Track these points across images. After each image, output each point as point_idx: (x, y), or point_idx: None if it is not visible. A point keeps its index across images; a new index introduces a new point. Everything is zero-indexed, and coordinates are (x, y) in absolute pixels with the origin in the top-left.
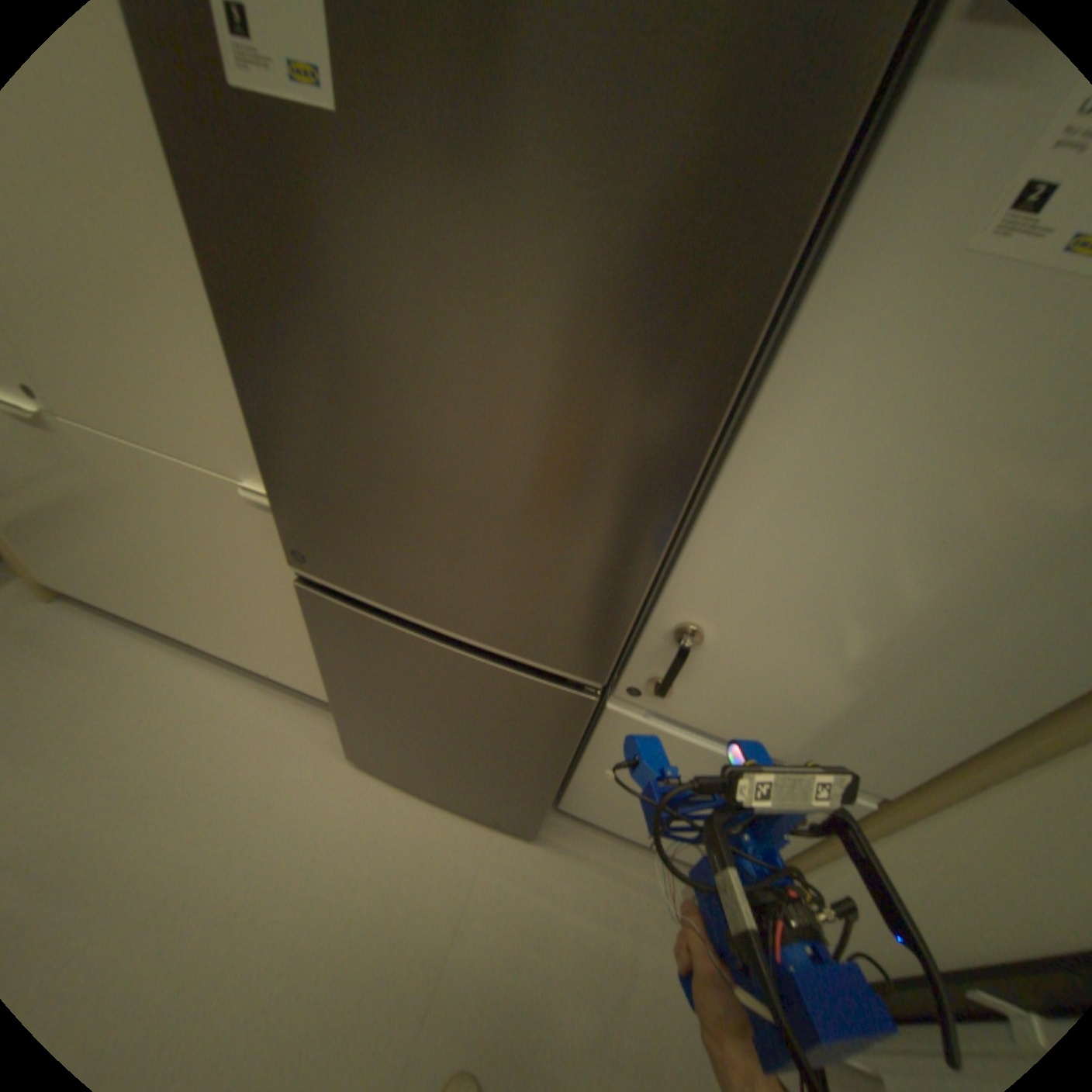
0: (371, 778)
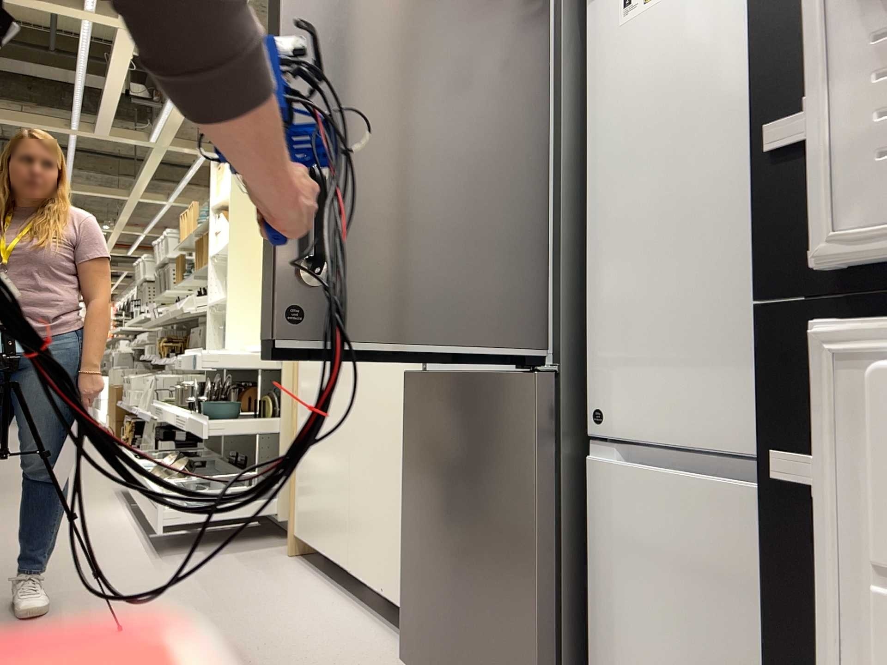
0: None
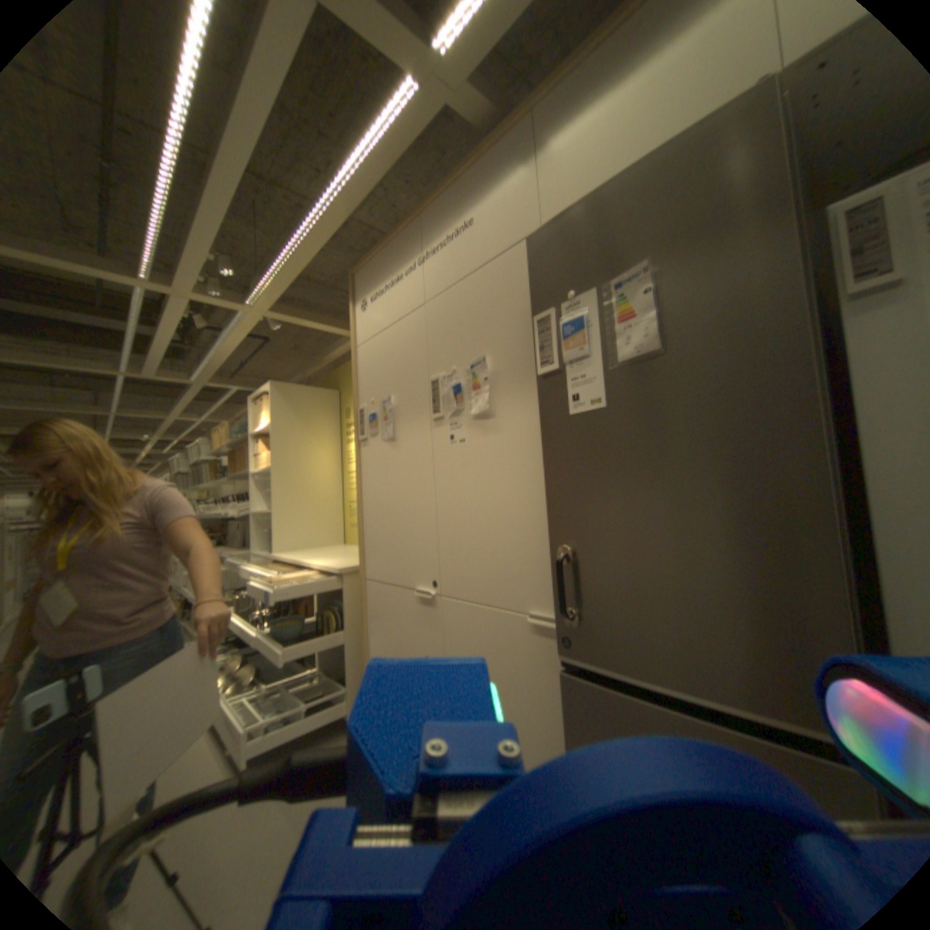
0: None
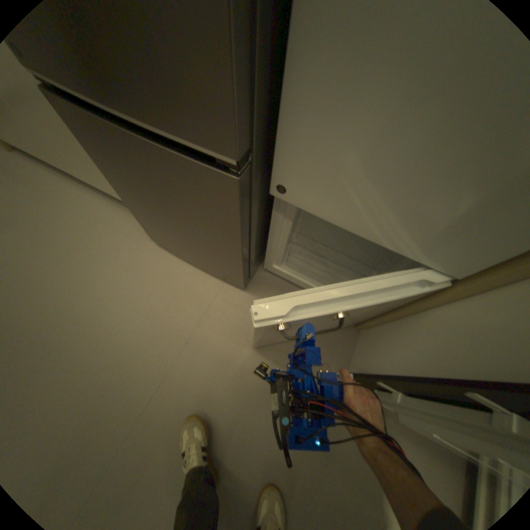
0: (166, 251)
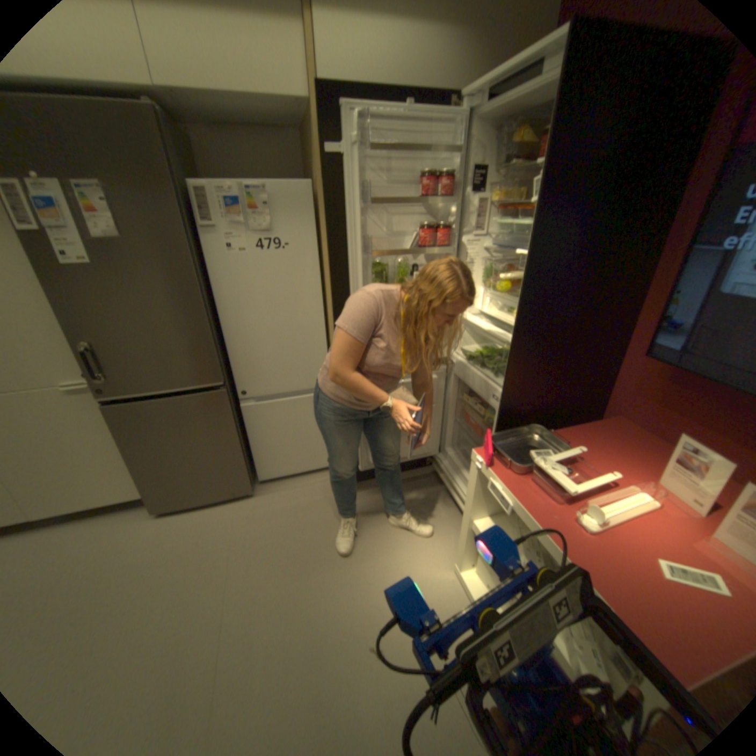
0: (167, 518)
